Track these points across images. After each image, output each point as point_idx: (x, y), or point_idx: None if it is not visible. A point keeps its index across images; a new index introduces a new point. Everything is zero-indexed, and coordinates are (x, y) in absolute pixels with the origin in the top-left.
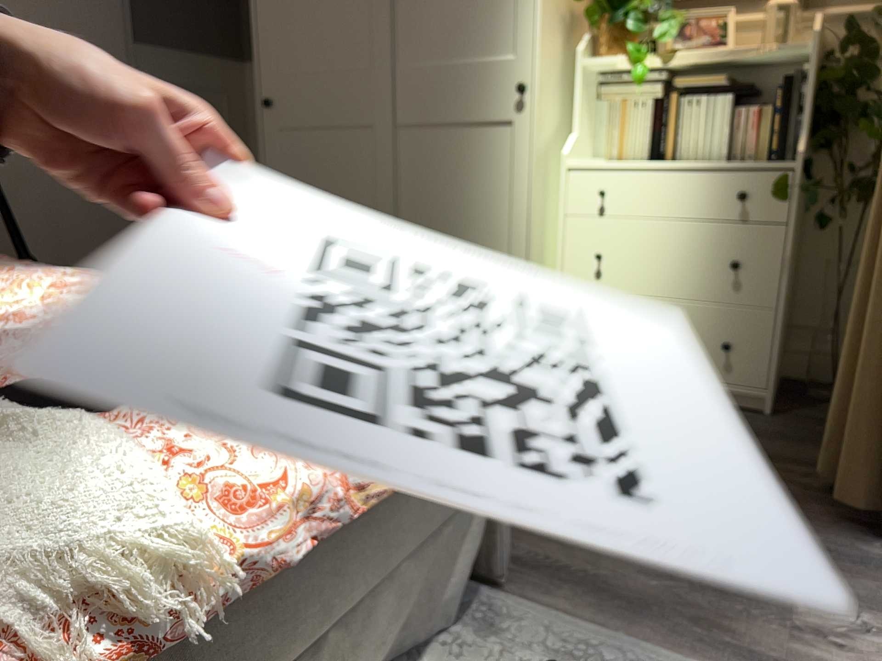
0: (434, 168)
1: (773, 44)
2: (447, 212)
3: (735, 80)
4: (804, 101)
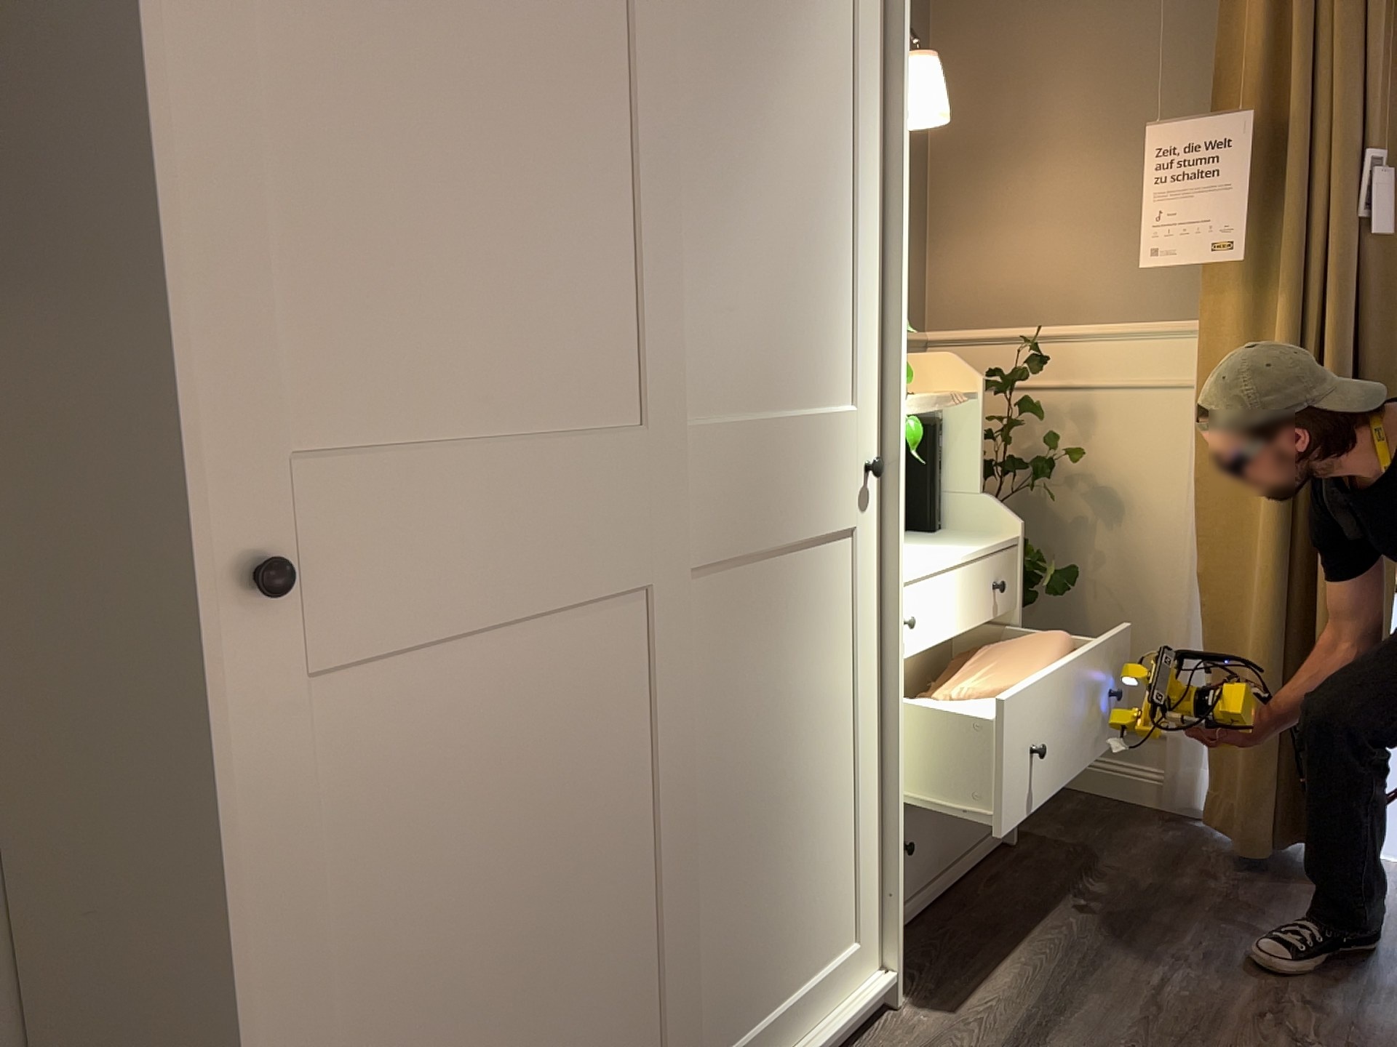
0: (747, 655)
1: None
2: (770, 745)
3: None
4: (944, 456)
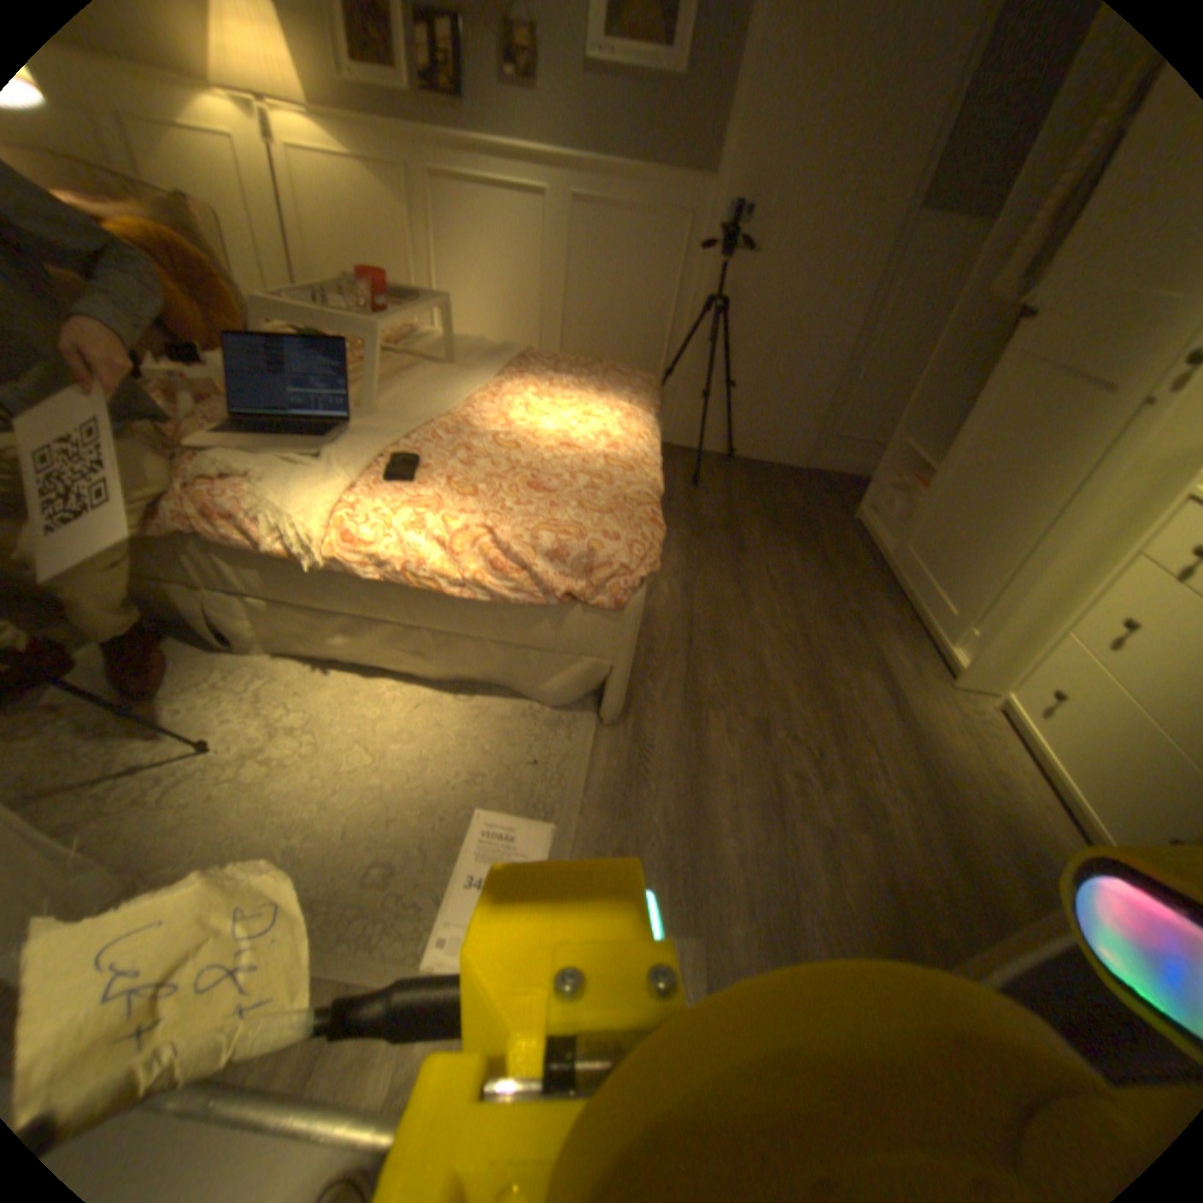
0: (1047, 423)
1: None
2: (1025, 478)
3: None
4: None
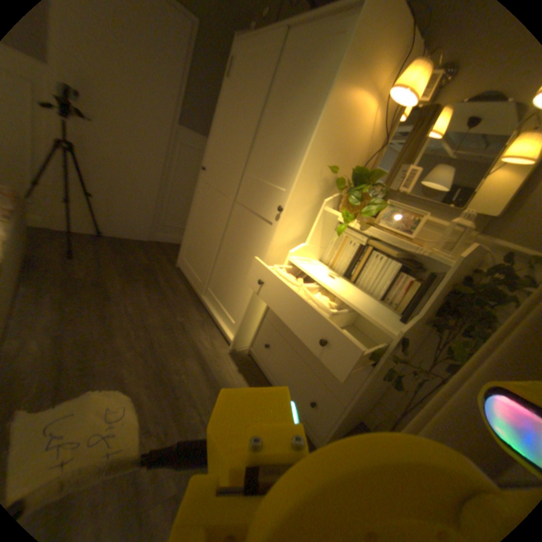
0: (241, 228)
1: (447, 244)
2: (238, 251)
3: (406, 256)
4: (435, 293)
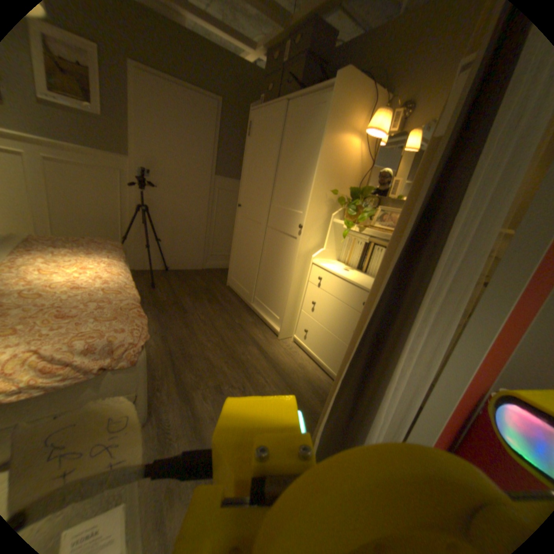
0: (274, 245)
1: None
2: (274, 263)
3: None
4: None
